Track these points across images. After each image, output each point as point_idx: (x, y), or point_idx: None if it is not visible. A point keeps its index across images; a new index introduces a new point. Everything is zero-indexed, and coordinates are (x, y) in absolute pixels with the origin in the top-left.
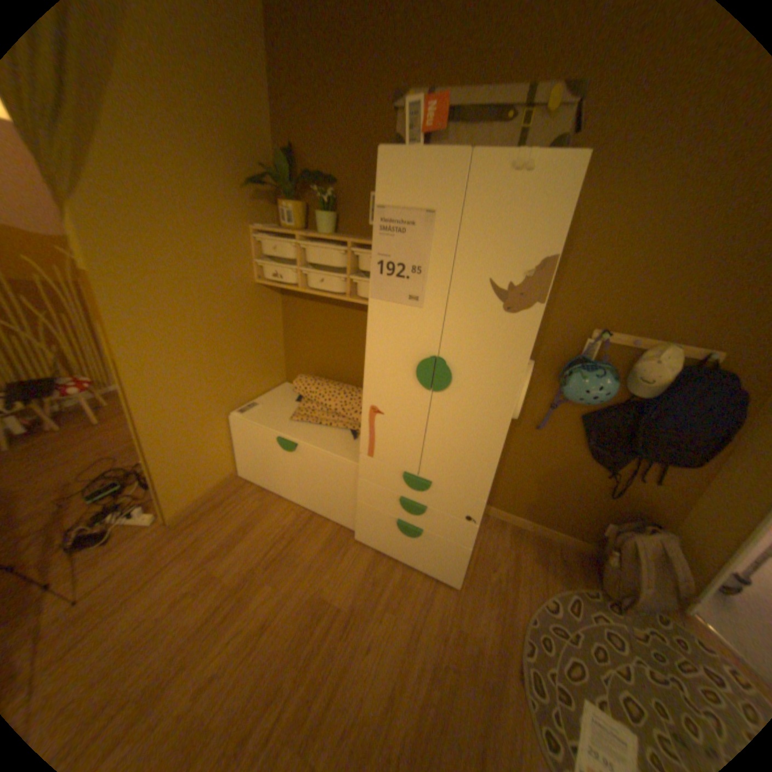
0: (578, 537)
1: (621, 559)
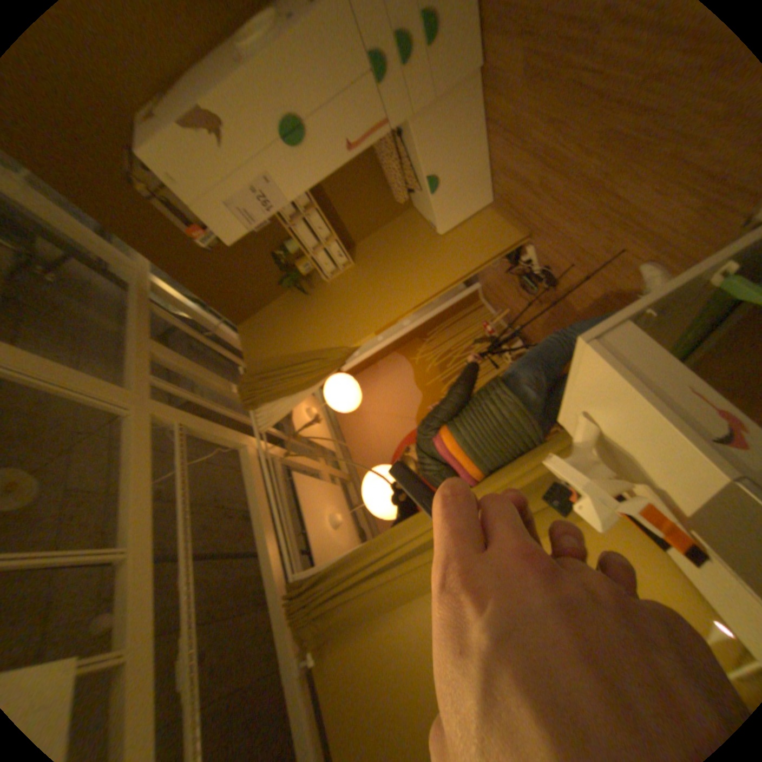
0: None
1: None
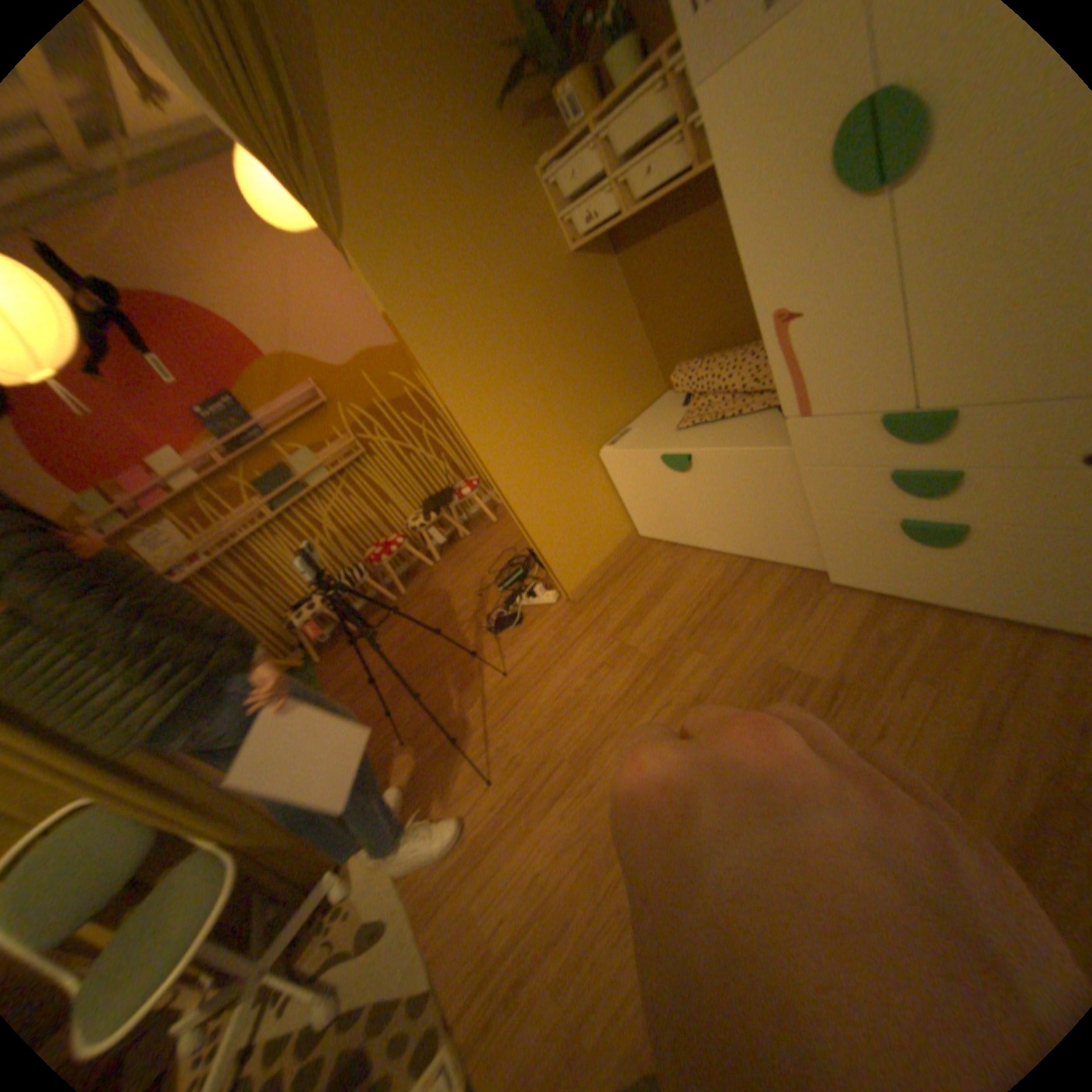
0: None
1: None
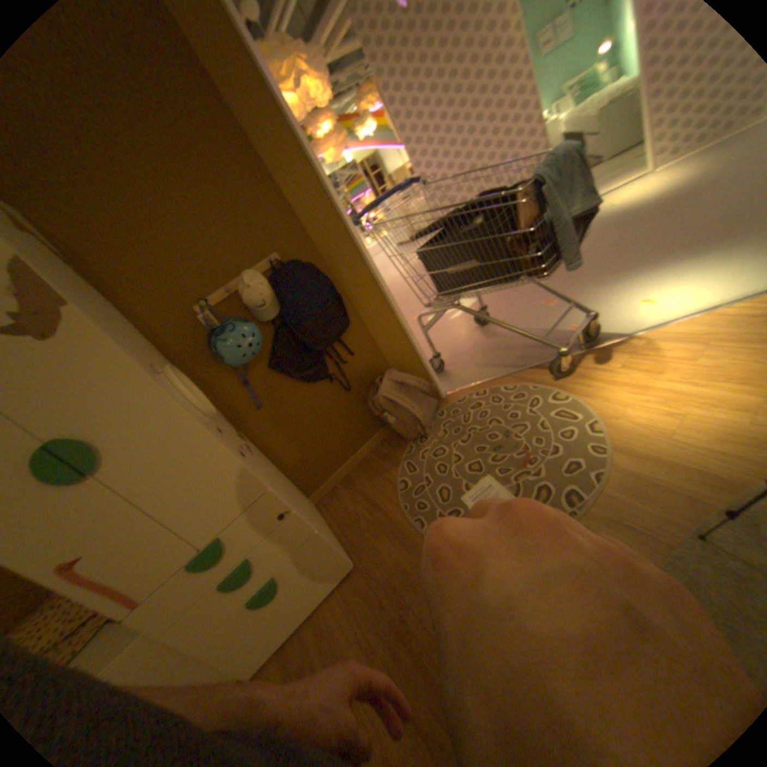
0: (370, 434)
1: (389, 412)
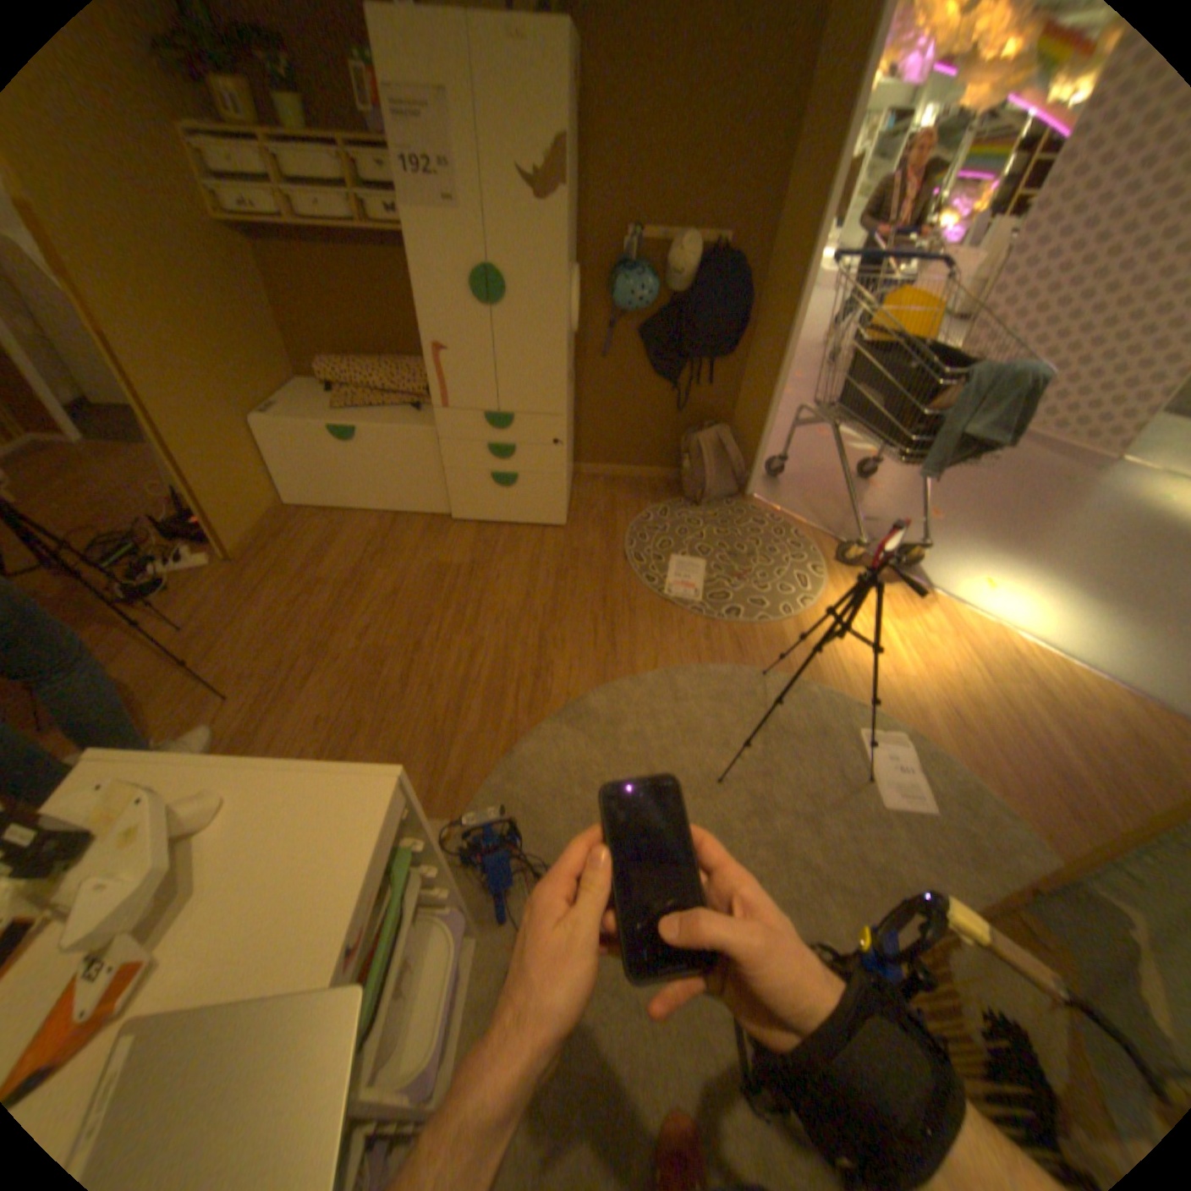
0: (660, 467)
1: (689, 460)
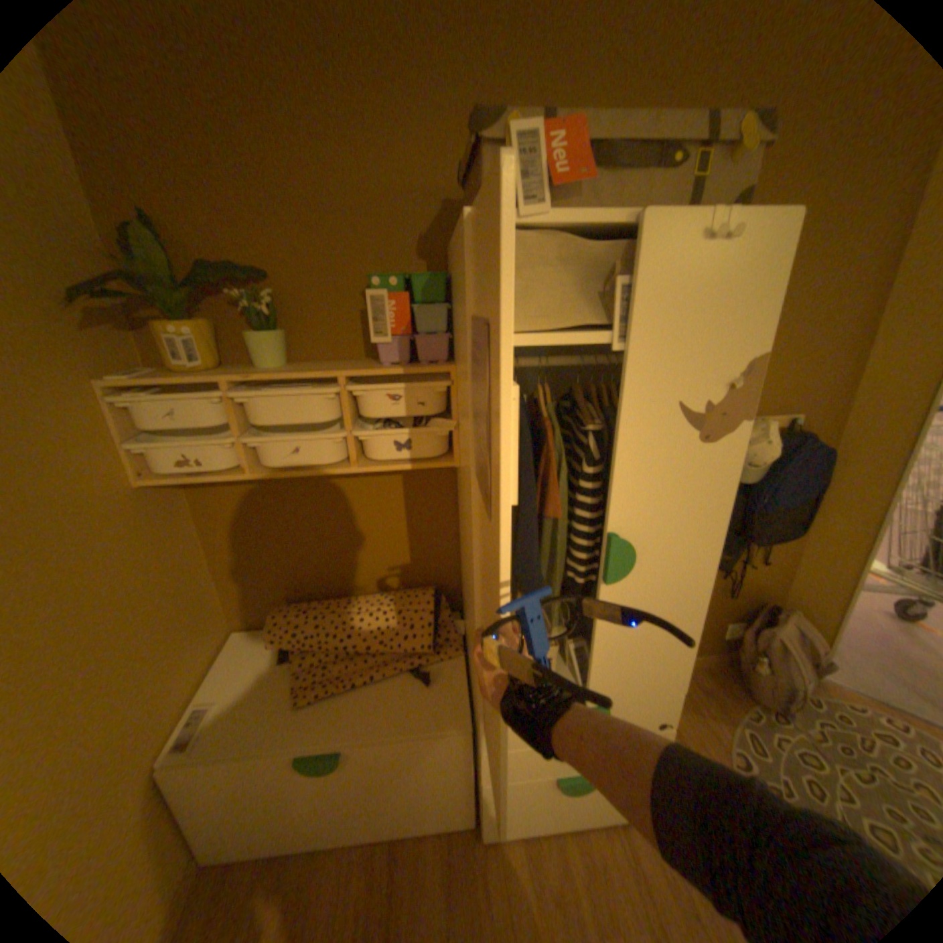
0: None
1: (772, 663)
